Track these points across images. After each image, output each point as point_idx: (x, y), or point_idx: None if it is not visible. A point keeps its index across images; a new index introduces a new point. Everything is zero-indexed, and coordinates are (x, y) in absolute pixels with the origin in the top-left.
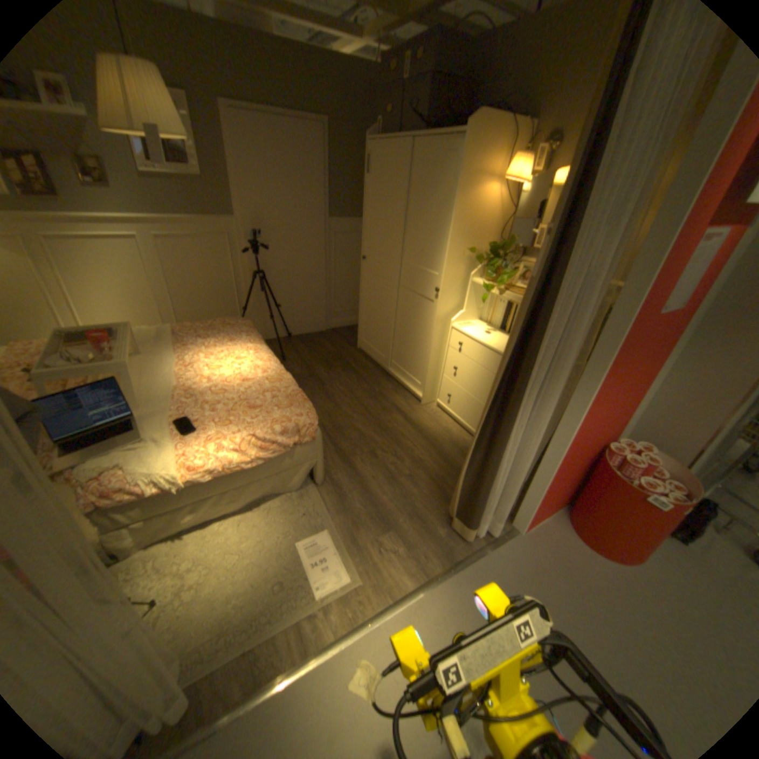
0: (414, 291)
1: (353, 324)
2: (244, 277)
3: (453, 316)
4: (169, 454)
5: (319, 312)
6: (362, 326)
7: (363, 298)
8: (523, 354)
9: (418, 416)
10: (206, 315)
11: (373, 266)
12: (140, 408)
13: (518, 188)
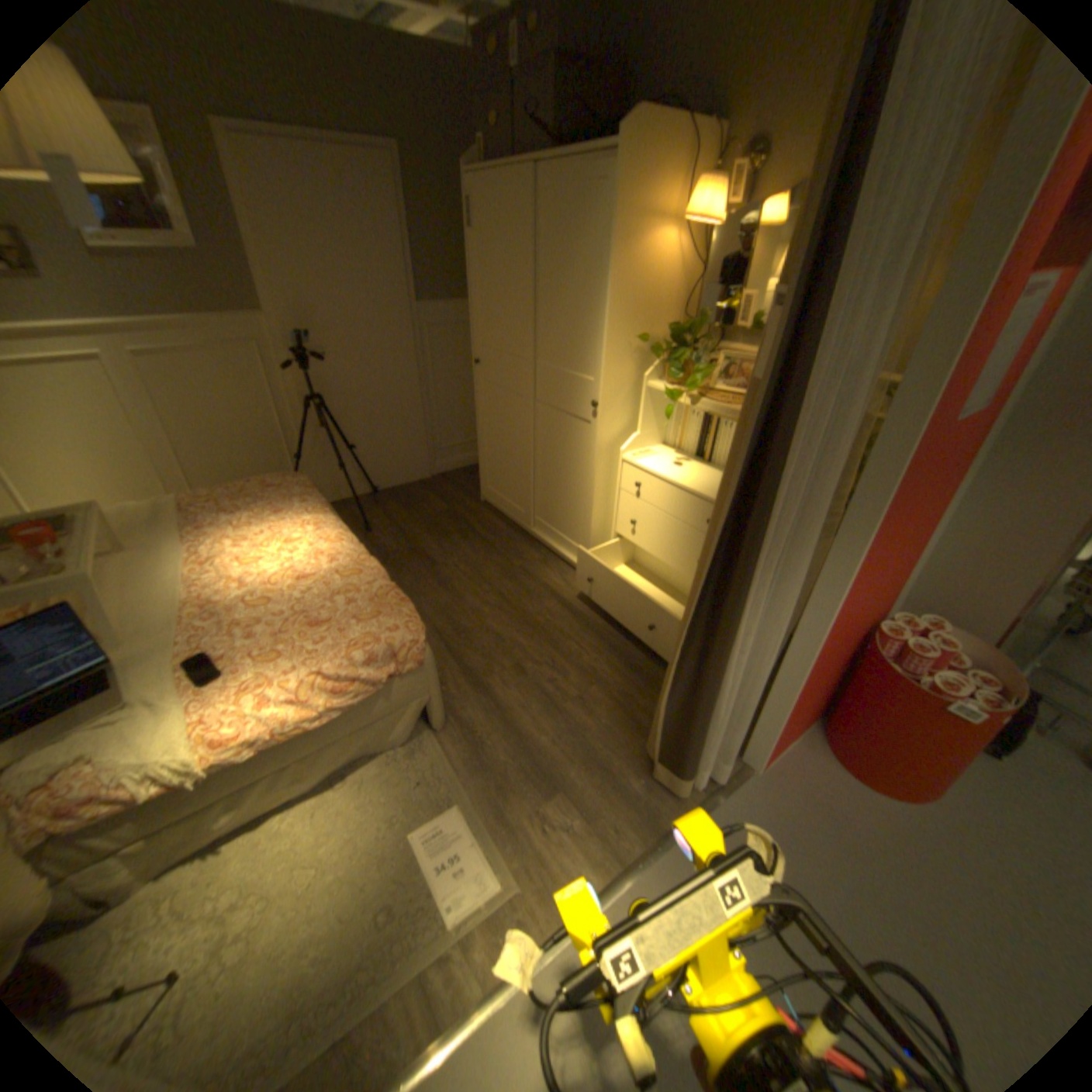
0: (560, 408)
1: (472, 464)
2: (292, 407)
3: (622, 442)
4: (174, 724)
5: (418, 450)
6: (485, 467)
7: (483, 424)
8: (745, 504)
9: (583, 600)
10: (238, 472)
11: (493, 373)
12: (123, 645)
13: (706, 234)
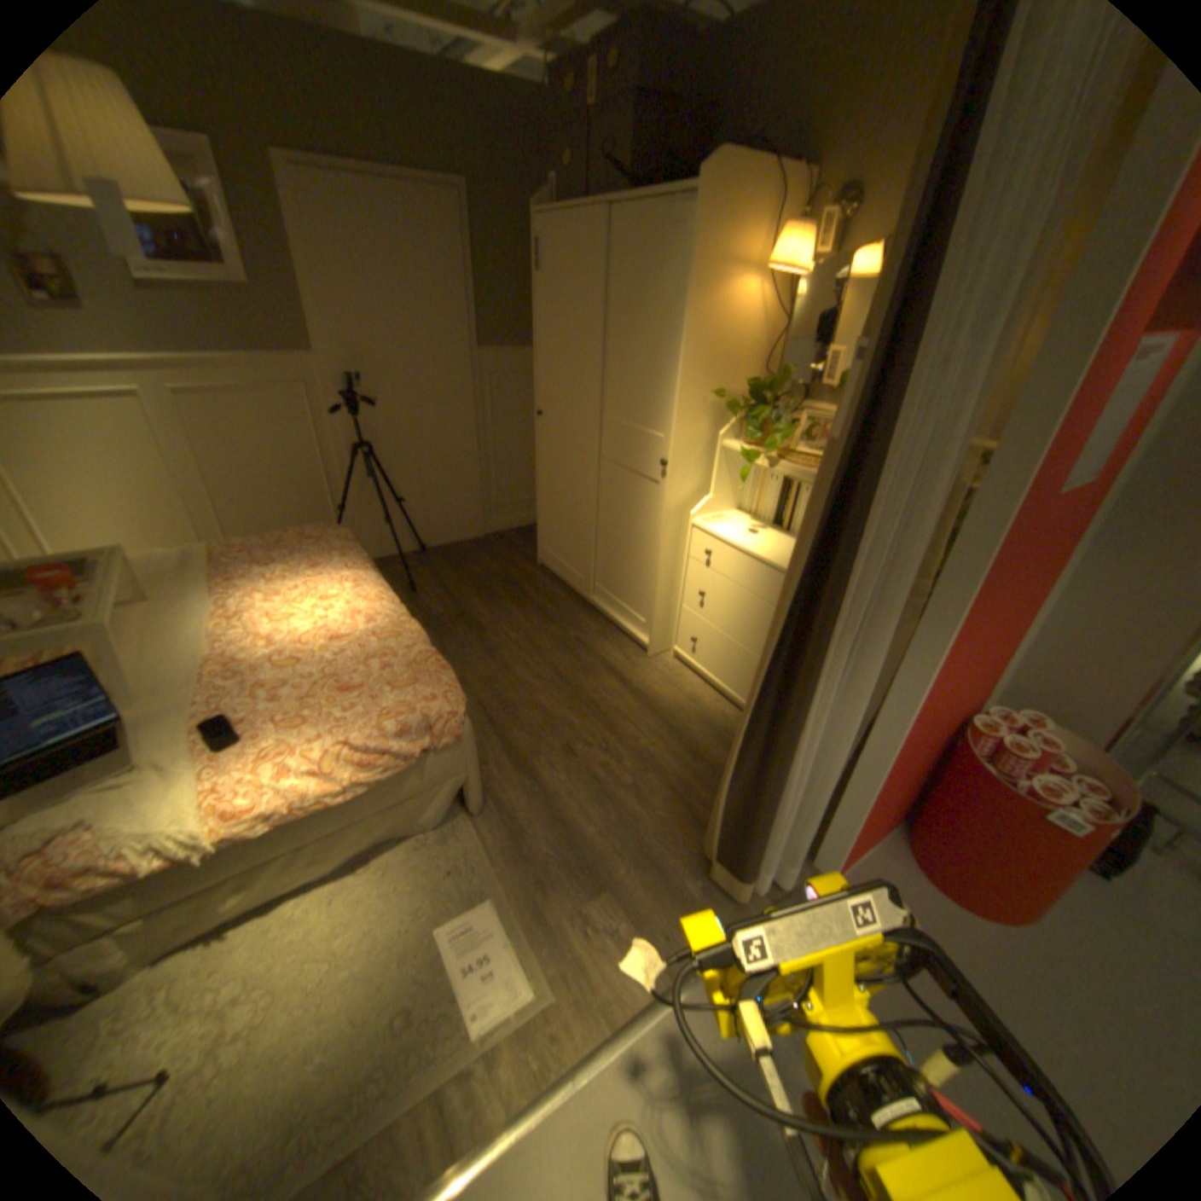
0: (627, 466)
1: (531, 524)
2: (339, 454)
3: (693, 506)
4: (184, 792)
5: (472, 507)
6: (543, 527)
7: (543, 481)
8: (821, 577)
9: (644, 677)
10: (277, 522)
11: (556, 426)
12: (137, 703)
13: (792, 285)
